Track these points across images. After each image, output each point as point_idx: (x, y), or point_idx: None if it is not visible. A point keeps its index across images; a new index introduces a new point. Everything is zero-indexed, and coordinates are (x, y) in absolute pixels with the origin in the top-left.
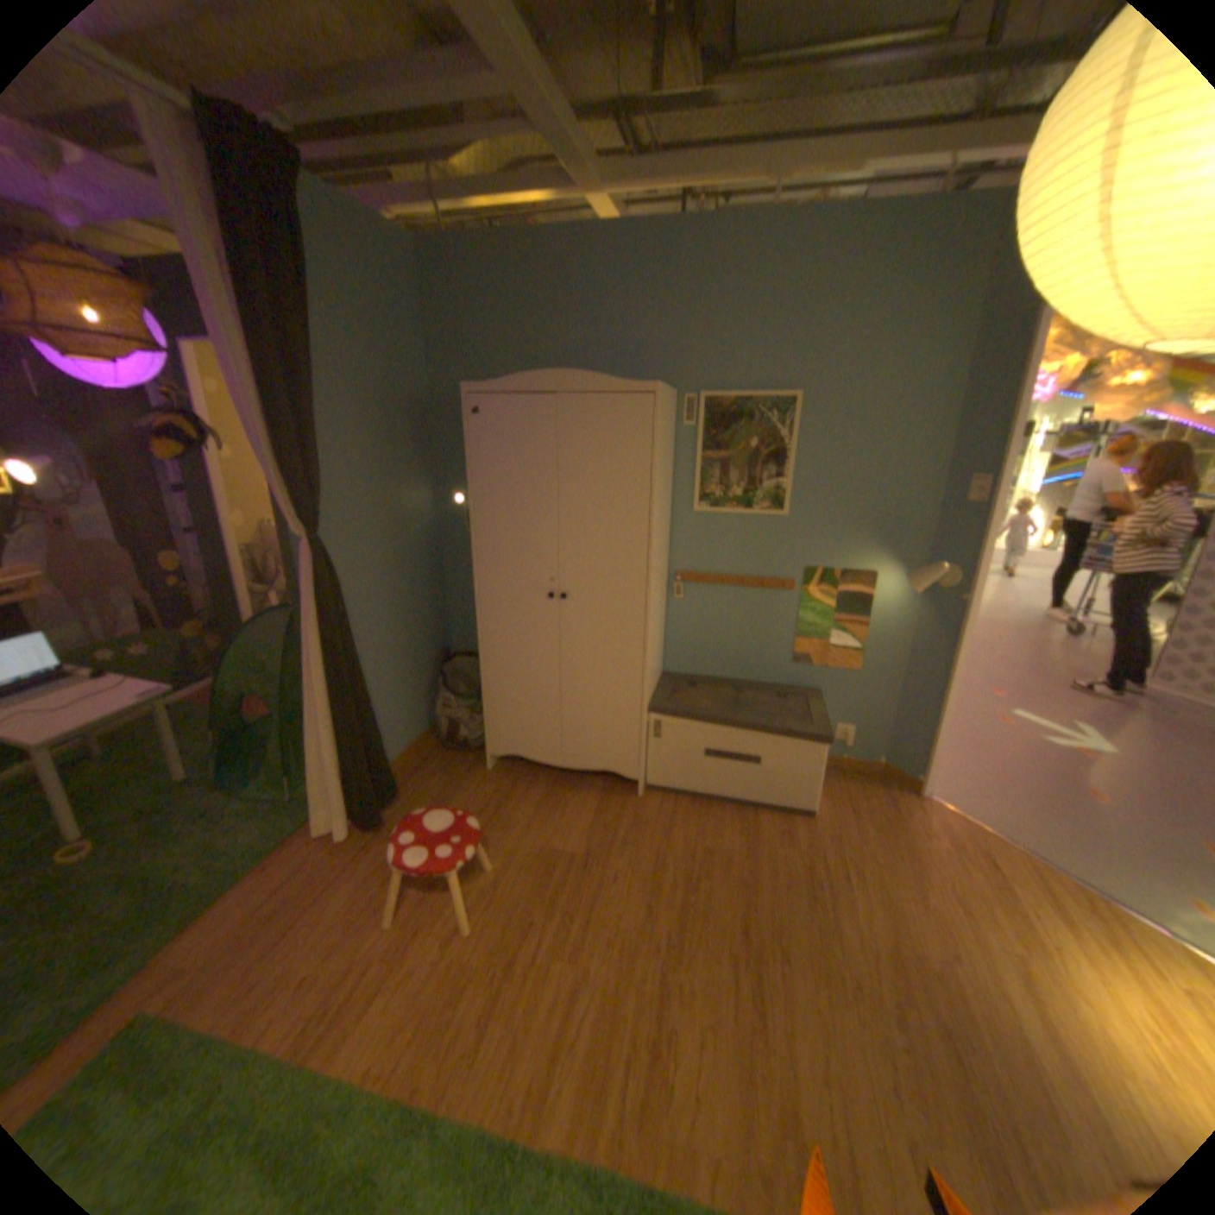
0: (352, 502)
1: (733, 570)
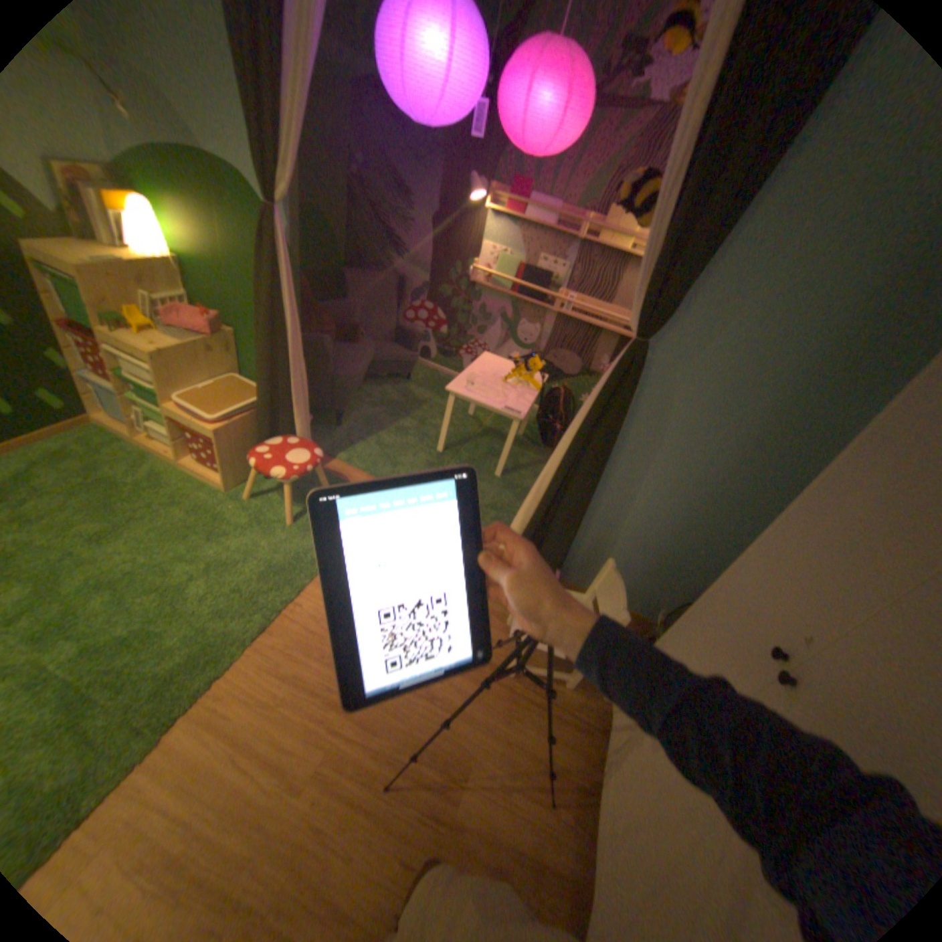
0: (763, 348)
1: None
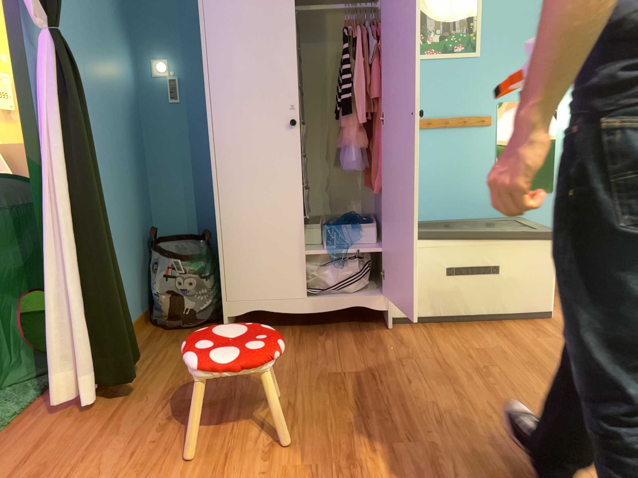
0: (73, 30)
1: (436, 113)
